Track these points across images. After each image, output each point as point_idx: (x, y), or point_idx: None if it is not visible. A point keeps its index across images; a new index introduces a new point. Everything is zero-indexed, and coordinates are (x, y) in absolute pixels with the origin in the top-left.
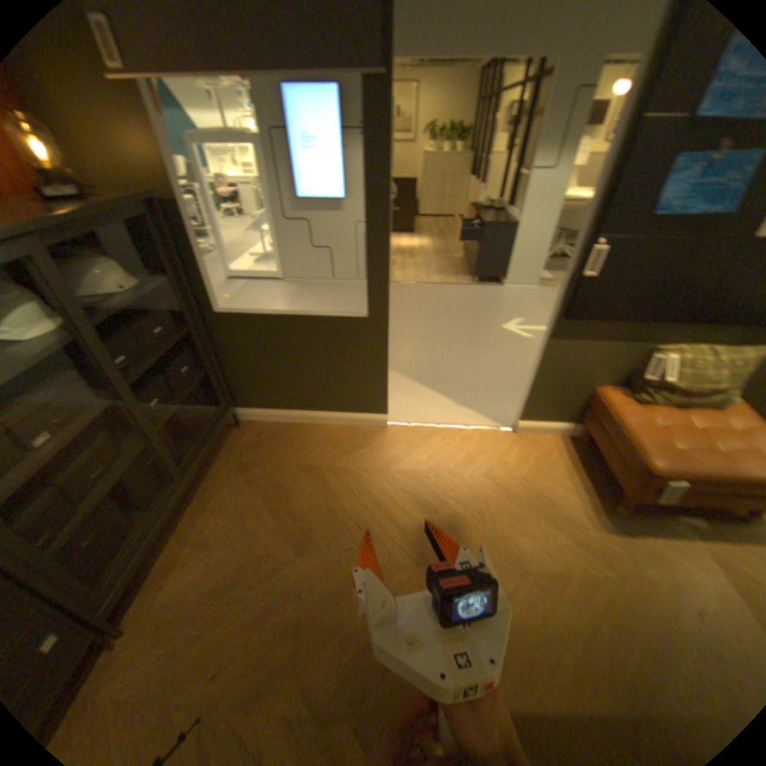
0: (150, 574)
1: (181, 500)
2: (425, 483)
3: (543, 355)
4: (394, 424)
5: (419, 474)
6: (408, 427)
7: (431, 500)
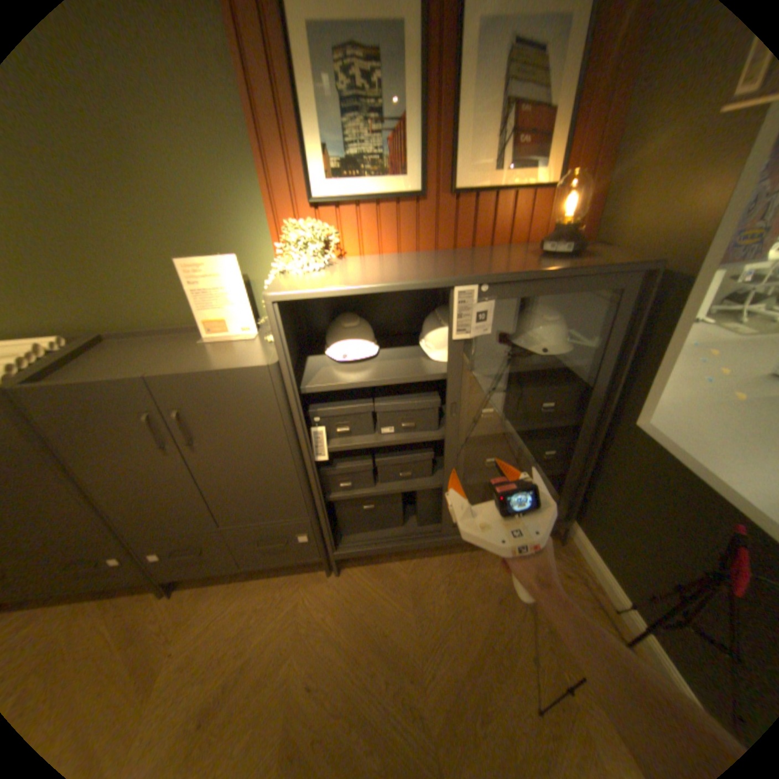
0: (381, 567)
1: (451, 546)
2: None
3: None
4: None
5: None
6: None
7: None
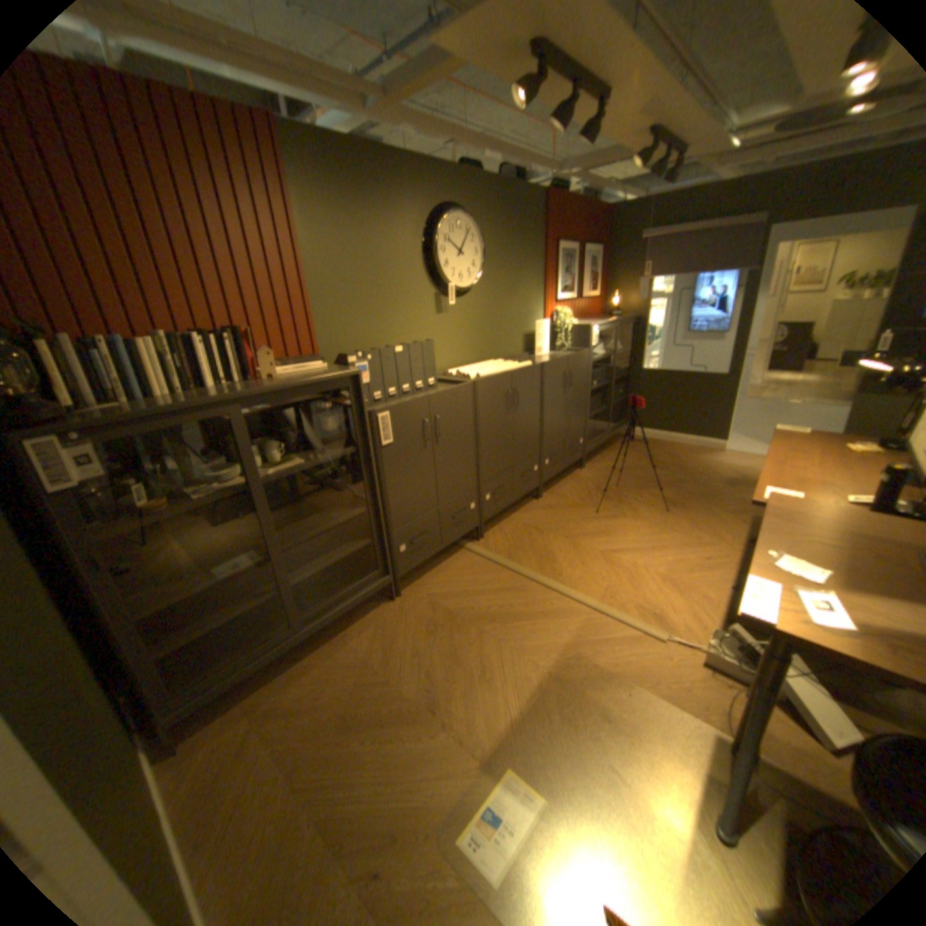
0: (592, 461)
1: (602, 449)
2: (745, 470)
3: (854, 406)
4: (732, 451)
5: (742, 467)
6: (742, 454)
7: (746, 475)
